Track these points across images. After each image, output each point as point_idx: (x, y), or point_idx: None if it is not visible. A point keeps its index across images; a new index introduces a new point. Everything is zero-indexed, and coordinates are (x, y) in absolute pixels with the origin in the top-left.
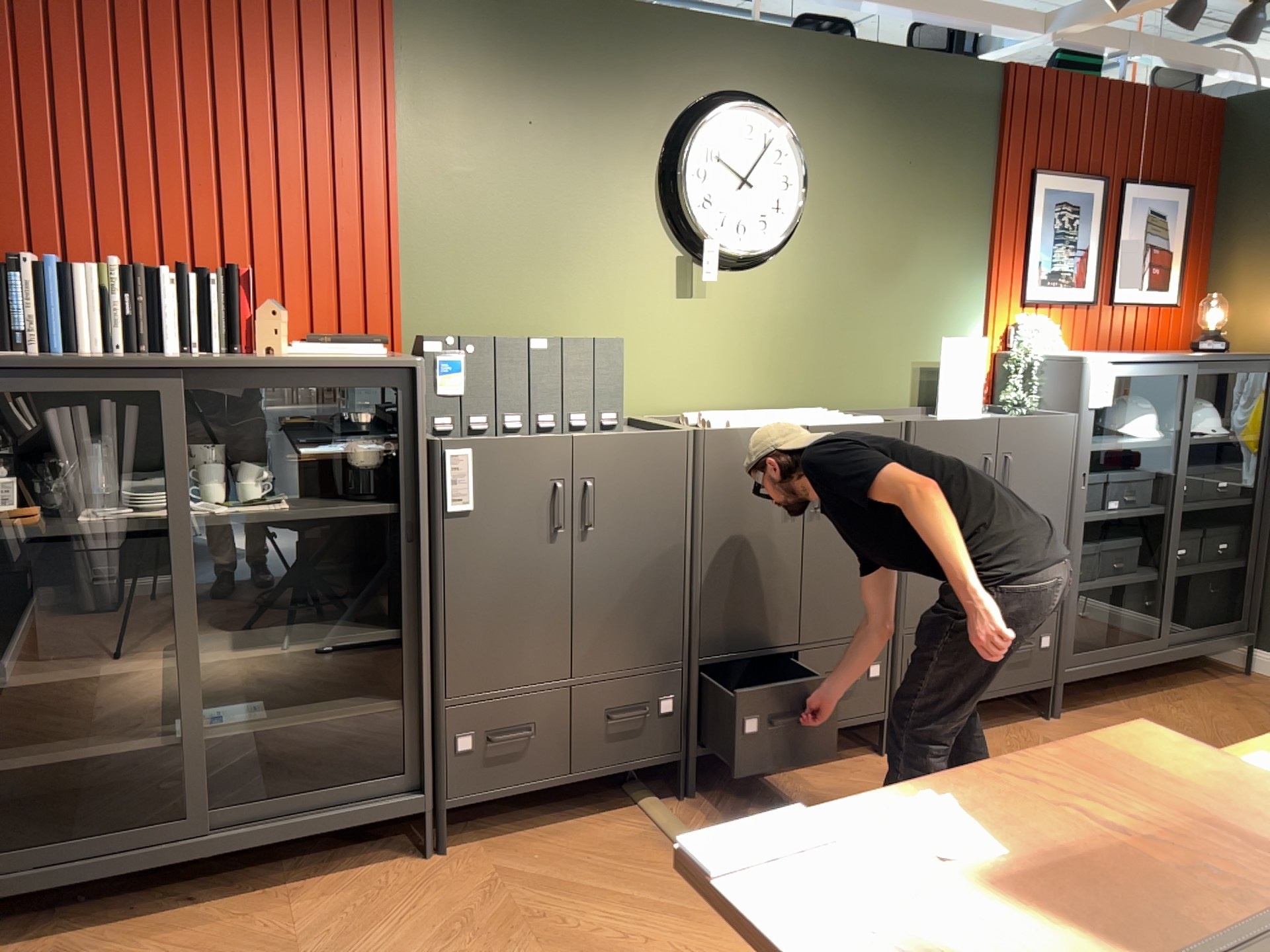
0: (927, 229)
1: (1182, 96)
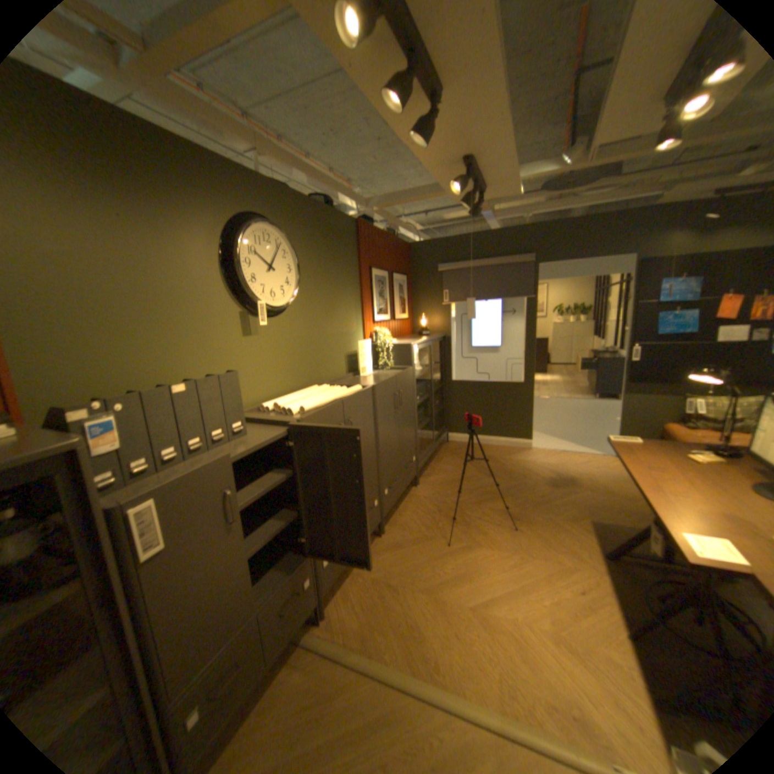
0: (341, 292)
1: (401, 239)
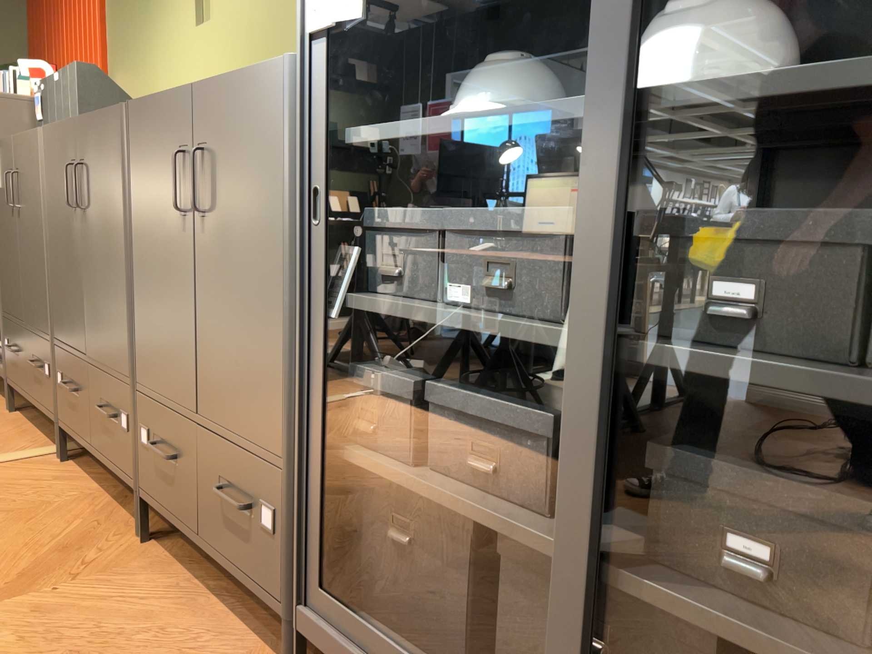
0: None
1: None
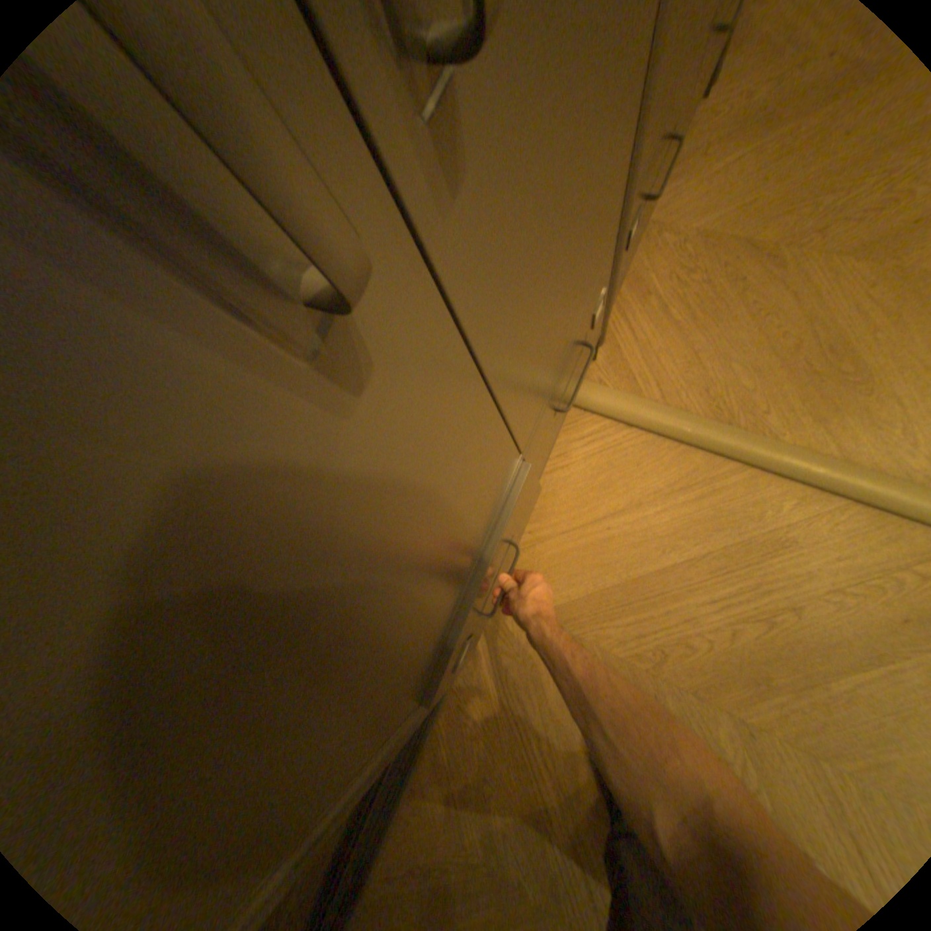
0: None
1: None
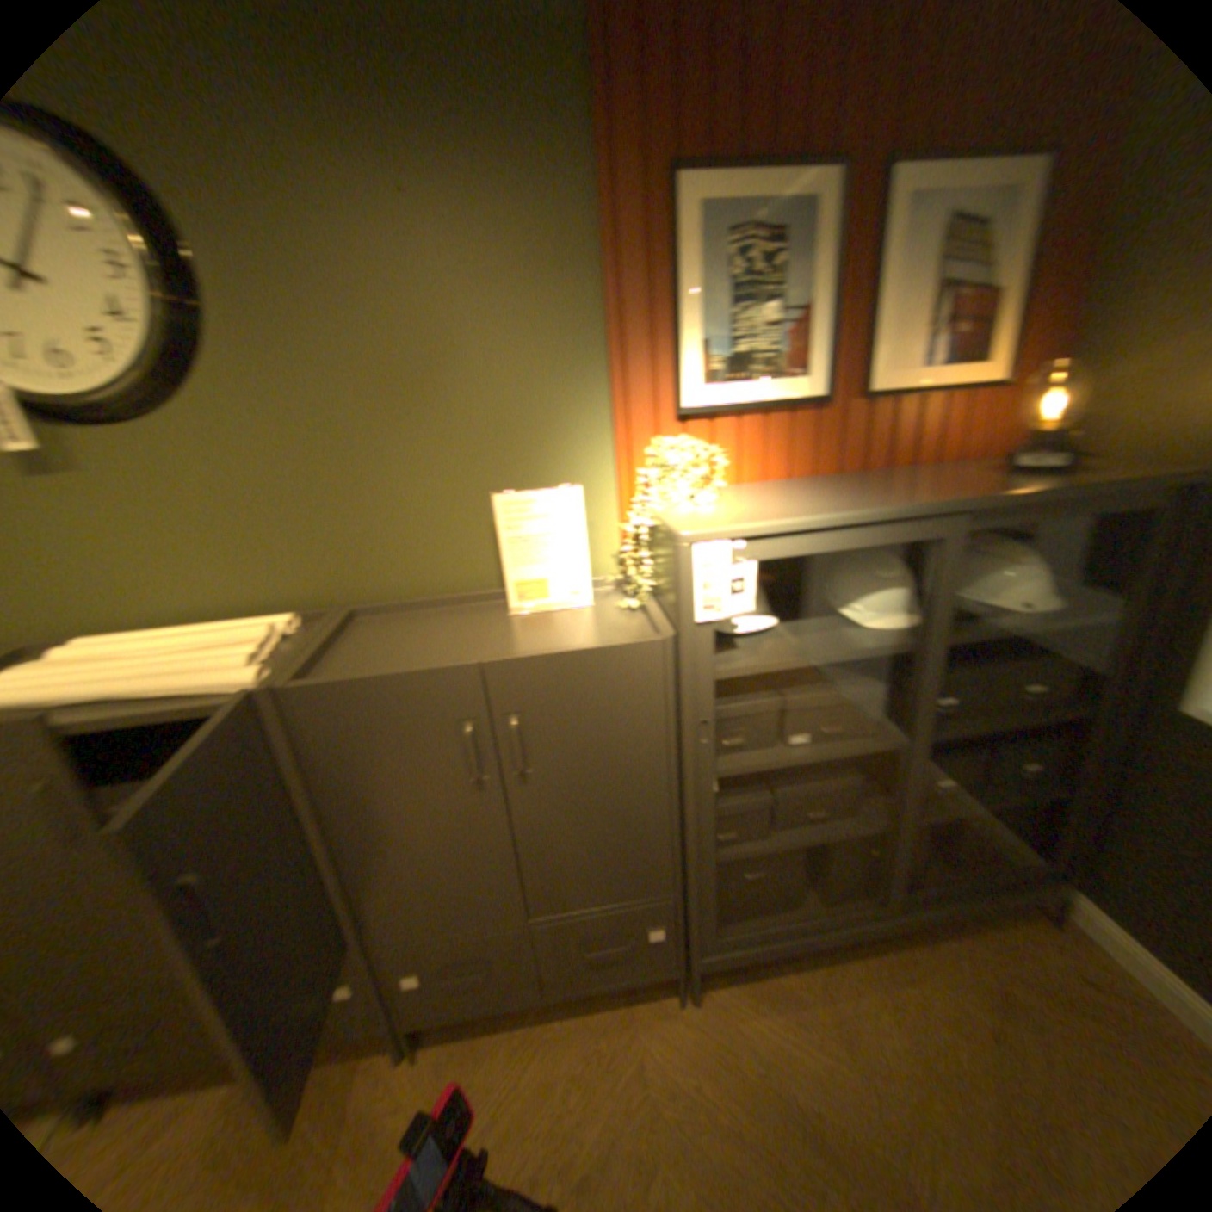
0: (465, 308)
1: None
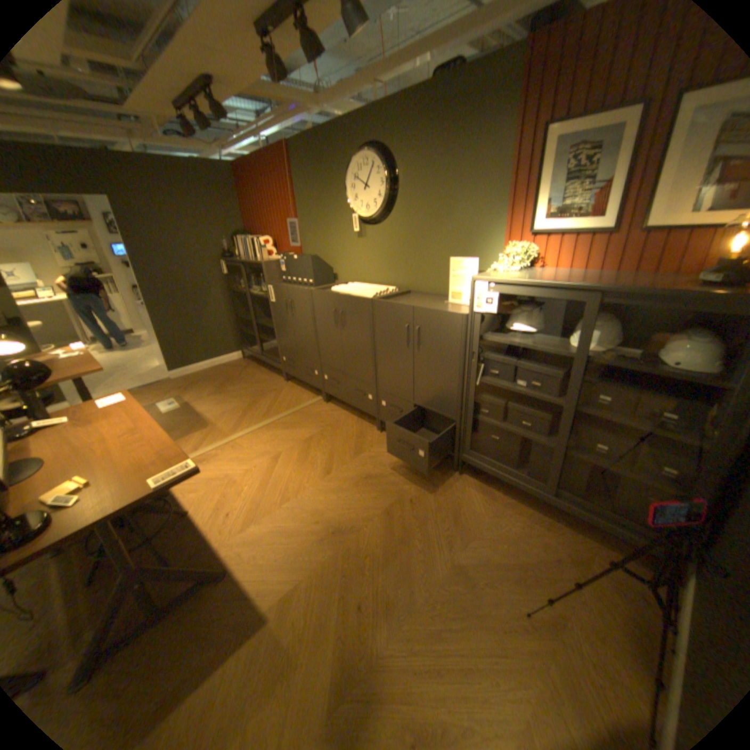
0: (464, 189)
1: None
